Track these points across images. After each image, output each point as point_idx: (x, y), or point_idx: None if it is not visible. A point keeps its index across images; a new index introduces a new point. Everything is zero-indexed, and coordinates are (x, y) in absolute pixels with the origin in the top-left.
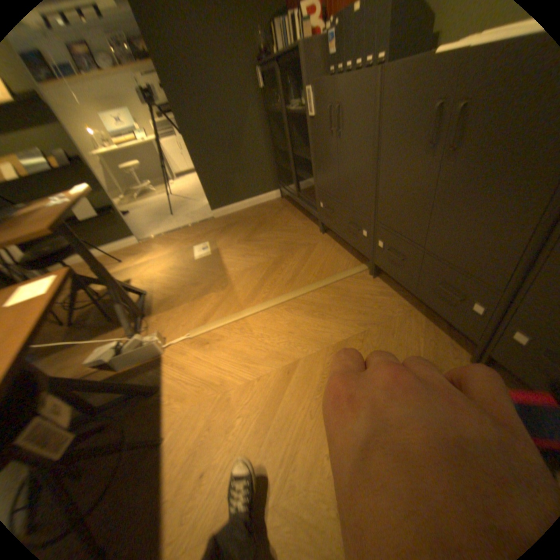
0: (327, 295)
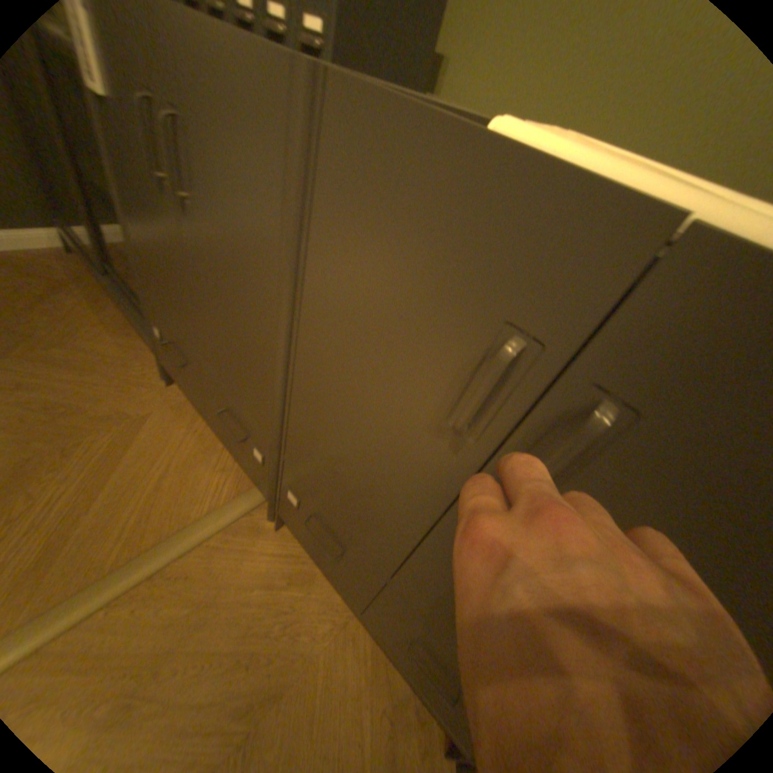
0: (153, 613)
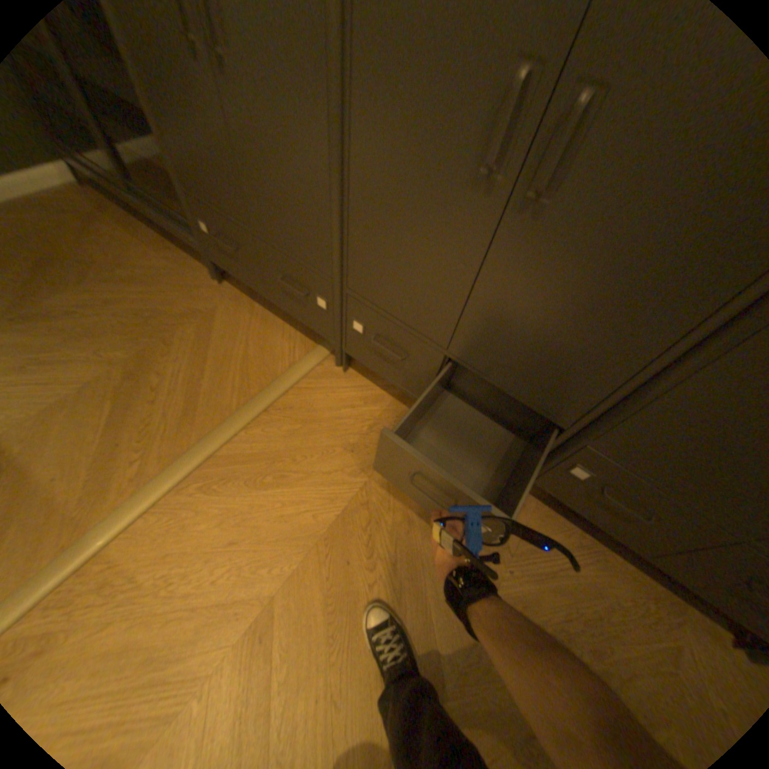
0: (277, 430)
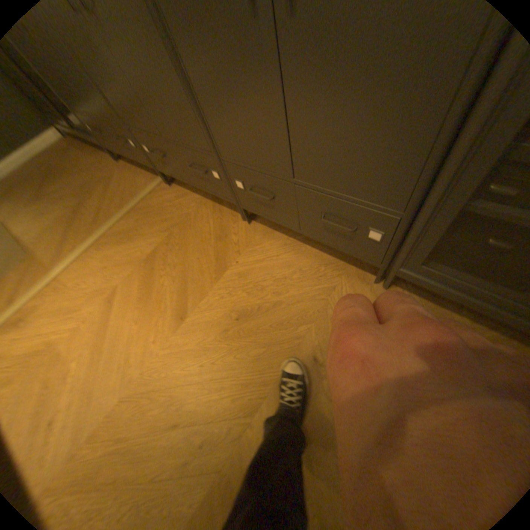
0: (131, 220)
